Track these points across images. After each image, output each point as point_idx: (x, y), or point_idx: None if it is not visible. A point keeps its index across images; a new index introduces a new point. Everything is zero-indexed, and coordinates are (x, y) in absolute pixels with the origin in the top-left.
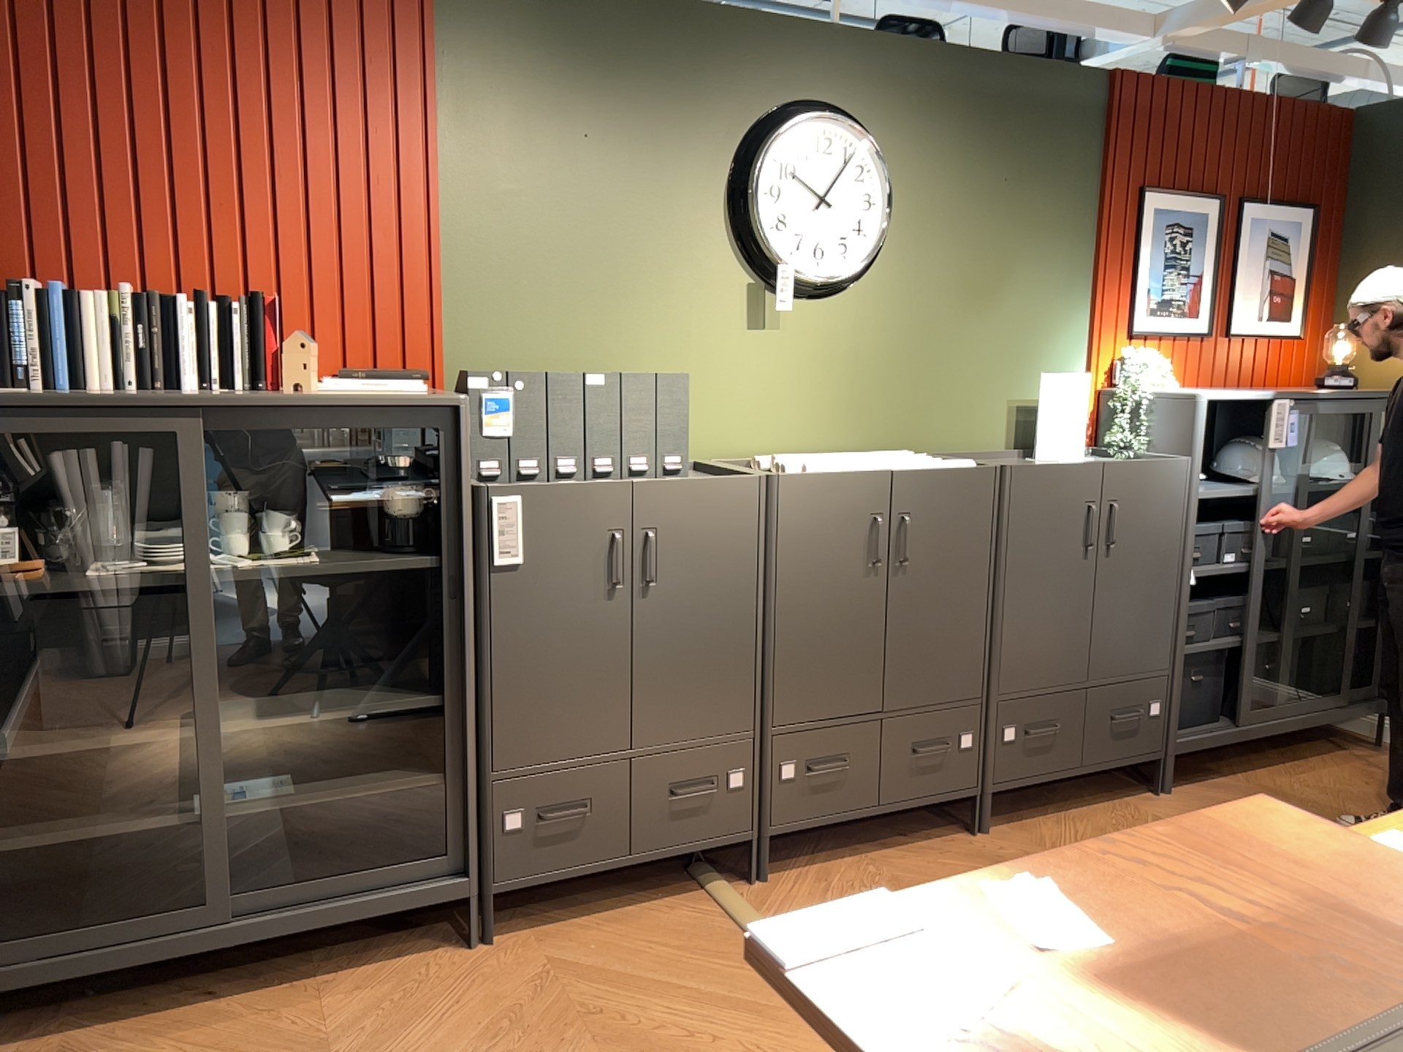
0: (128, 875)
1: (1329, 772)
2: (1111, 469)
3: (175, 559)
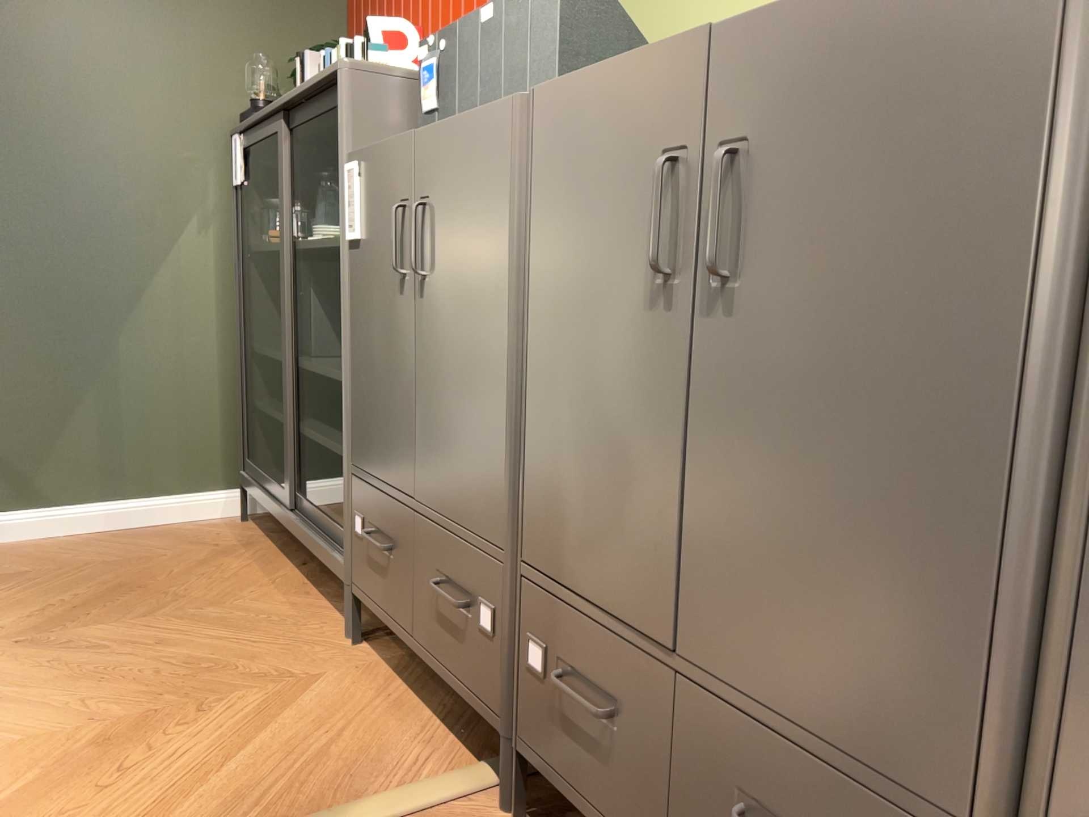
0: None
1: None
2: None
3: (322, 240)
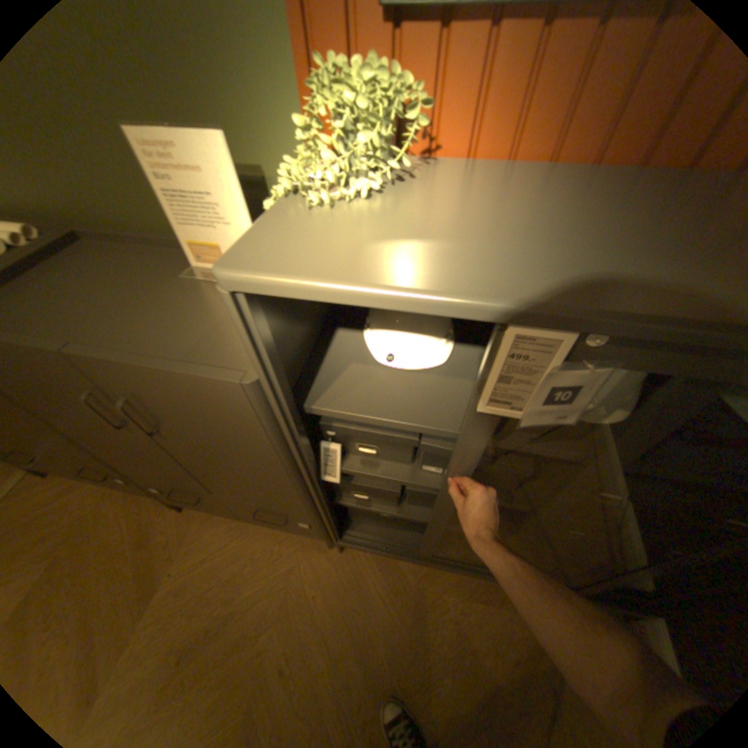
0: None
1: (506, 620)
2: (77, 362)
3: None
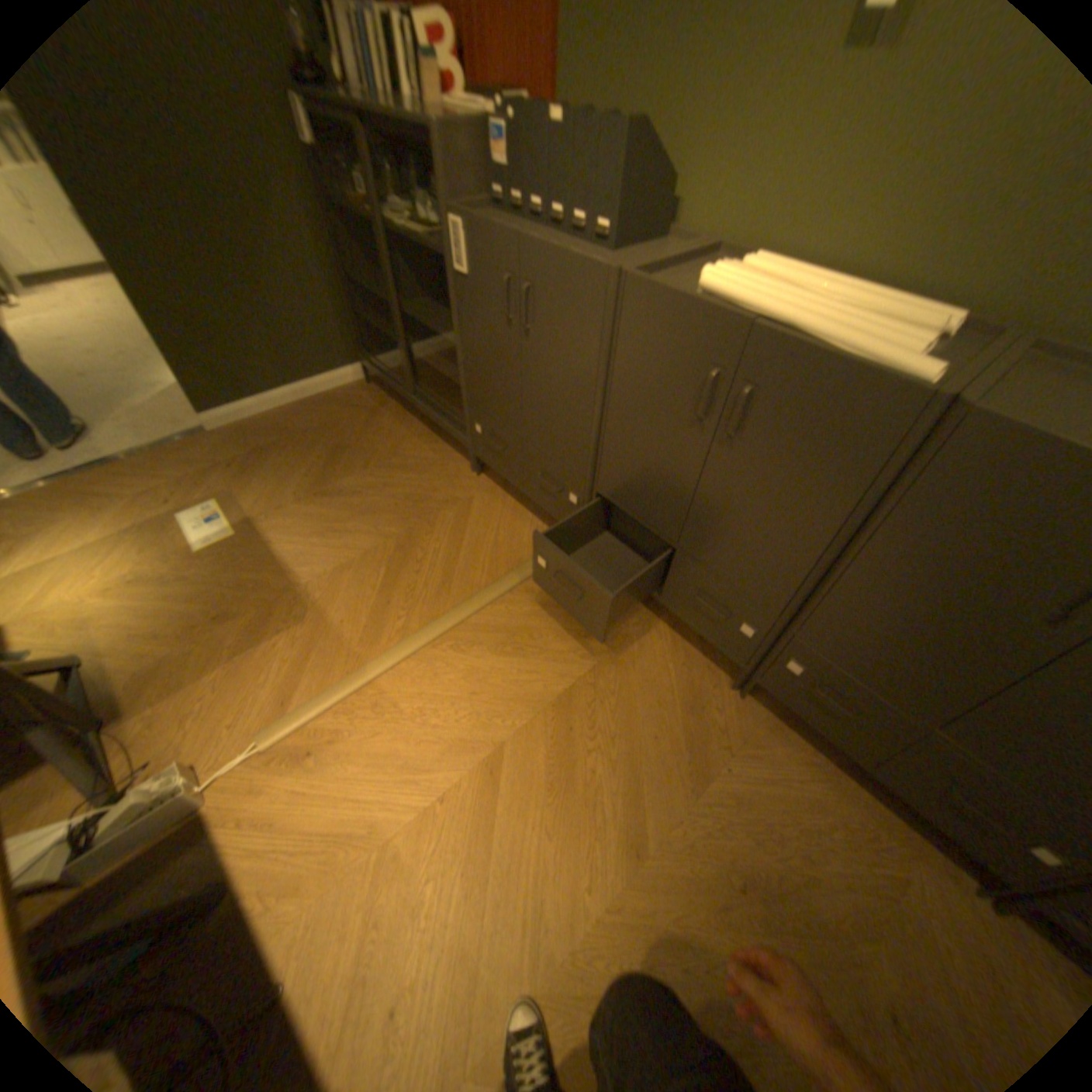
0: (447, 364)
1: None
2: None
3: (397, 212)
